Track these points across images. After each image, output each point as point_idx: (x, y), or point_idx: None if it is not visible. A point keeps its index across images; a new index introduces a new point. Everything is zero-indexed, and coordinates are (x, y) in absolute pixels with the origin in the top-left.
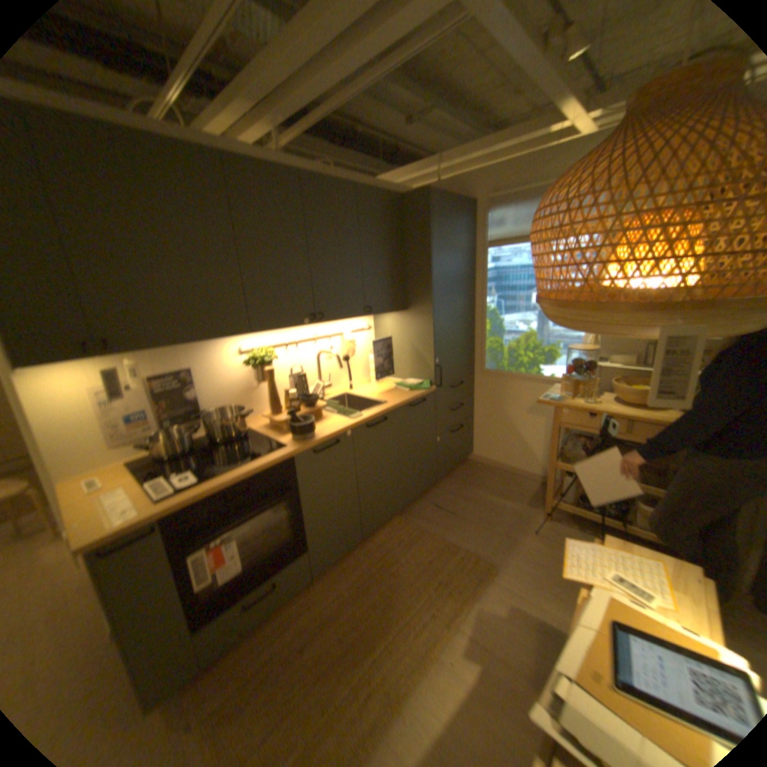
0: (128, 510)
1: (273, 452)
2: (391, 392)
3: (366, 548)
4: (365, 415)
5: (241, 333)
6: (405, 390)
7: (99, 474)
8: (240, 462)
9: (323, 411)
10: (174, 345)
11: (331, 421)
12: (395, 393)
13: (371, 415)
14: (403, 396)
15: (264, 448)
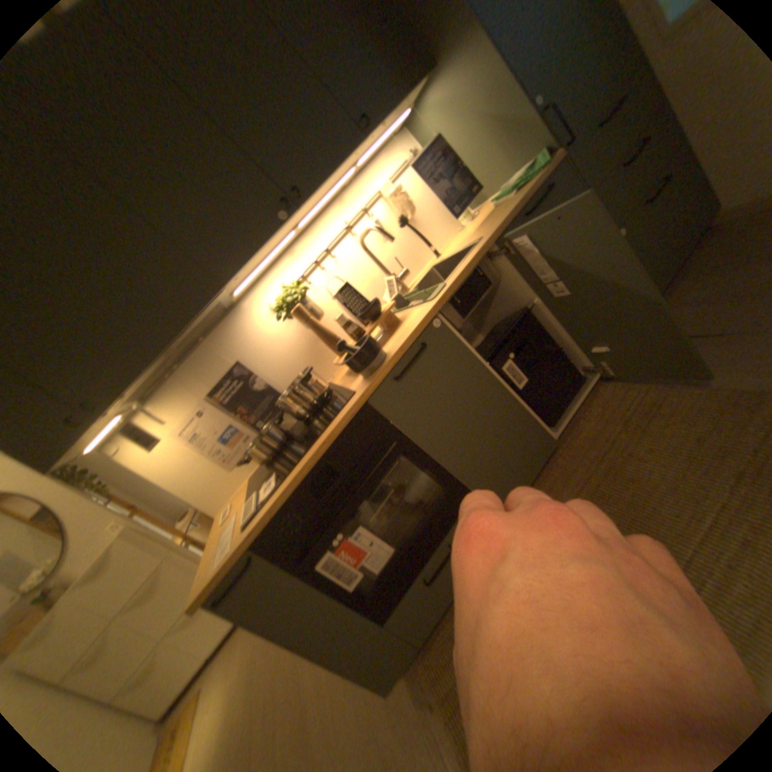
0: (225, 545)
1: (341, 408)
2: (489, 215)
3: (572, 448)
4: (450, 280)
5: (220, 291)
6: (512, 195)
7: (235, 496)
8: (313, 439)
9: (403, 310)
10: (156, 357)
11: (408, 320)
12: (495, 212)
13: (461, 274)
14: (508, 206)
15: (335, 407)
